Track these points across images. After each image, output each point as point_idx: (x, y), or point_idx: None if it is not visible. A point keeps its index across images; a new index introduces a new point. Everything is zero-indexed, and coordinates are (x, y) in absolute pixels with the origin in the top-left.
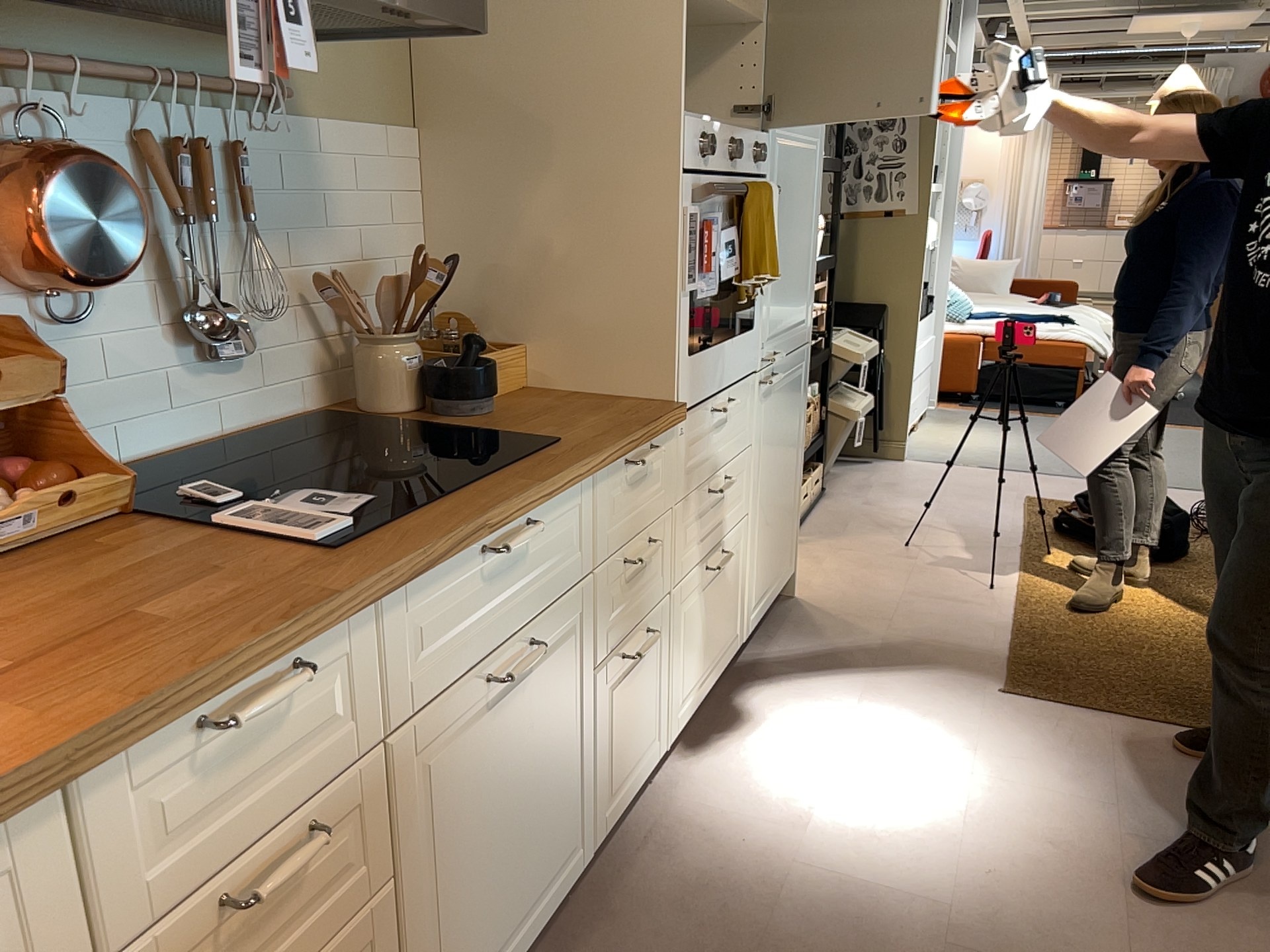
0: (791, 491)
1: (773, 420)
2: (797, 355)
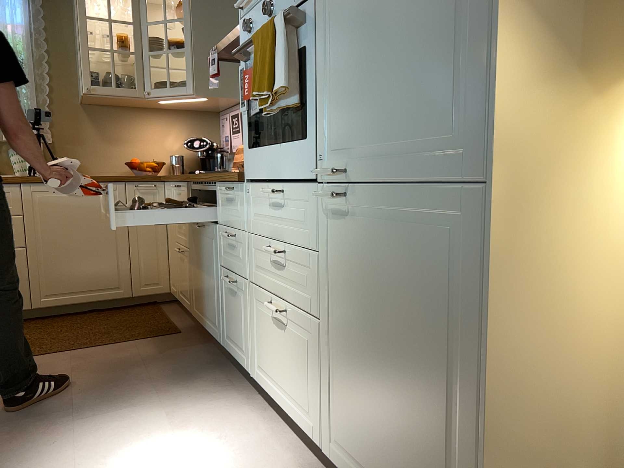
0: (435, 422)
1: (356, 254)
2: (429, 195)
